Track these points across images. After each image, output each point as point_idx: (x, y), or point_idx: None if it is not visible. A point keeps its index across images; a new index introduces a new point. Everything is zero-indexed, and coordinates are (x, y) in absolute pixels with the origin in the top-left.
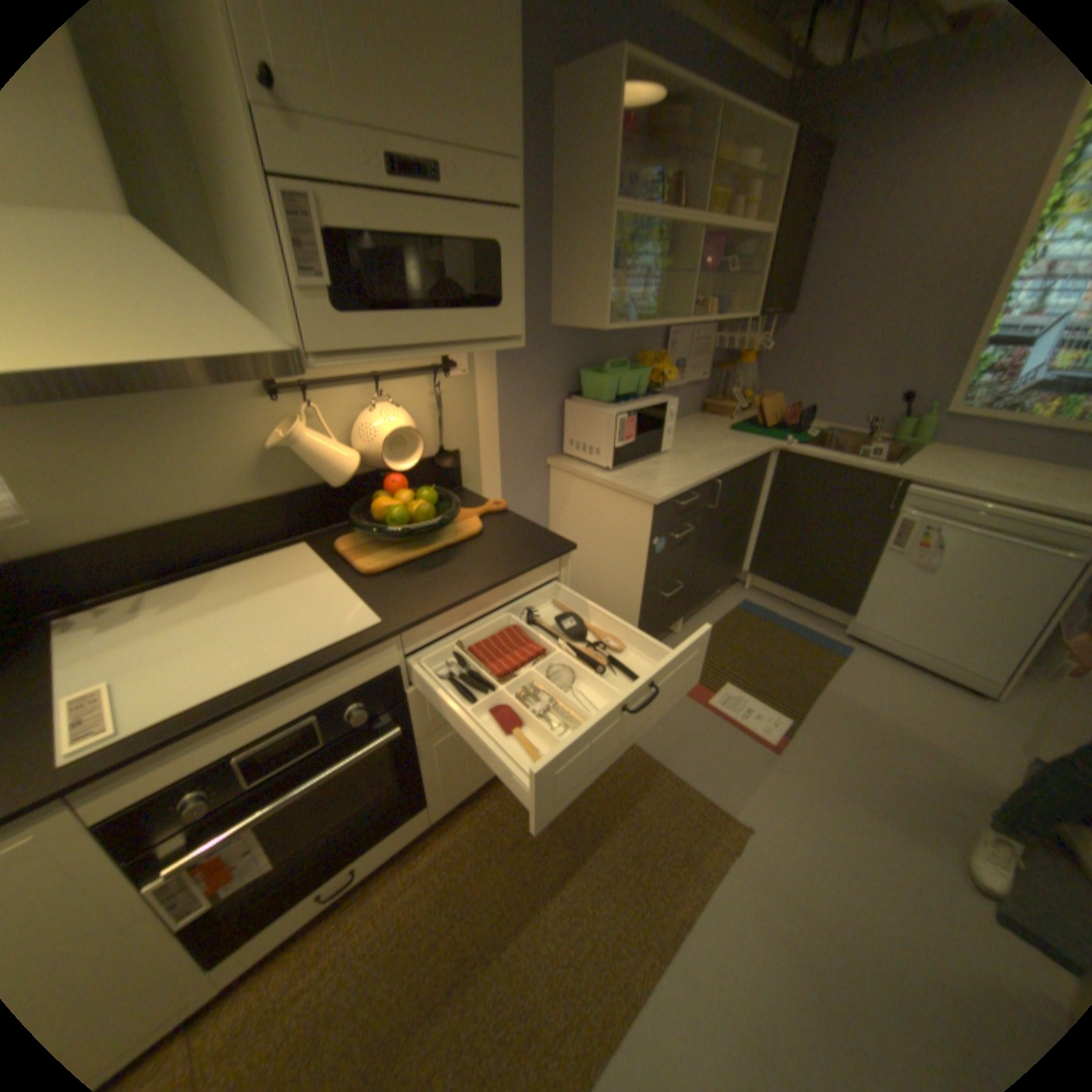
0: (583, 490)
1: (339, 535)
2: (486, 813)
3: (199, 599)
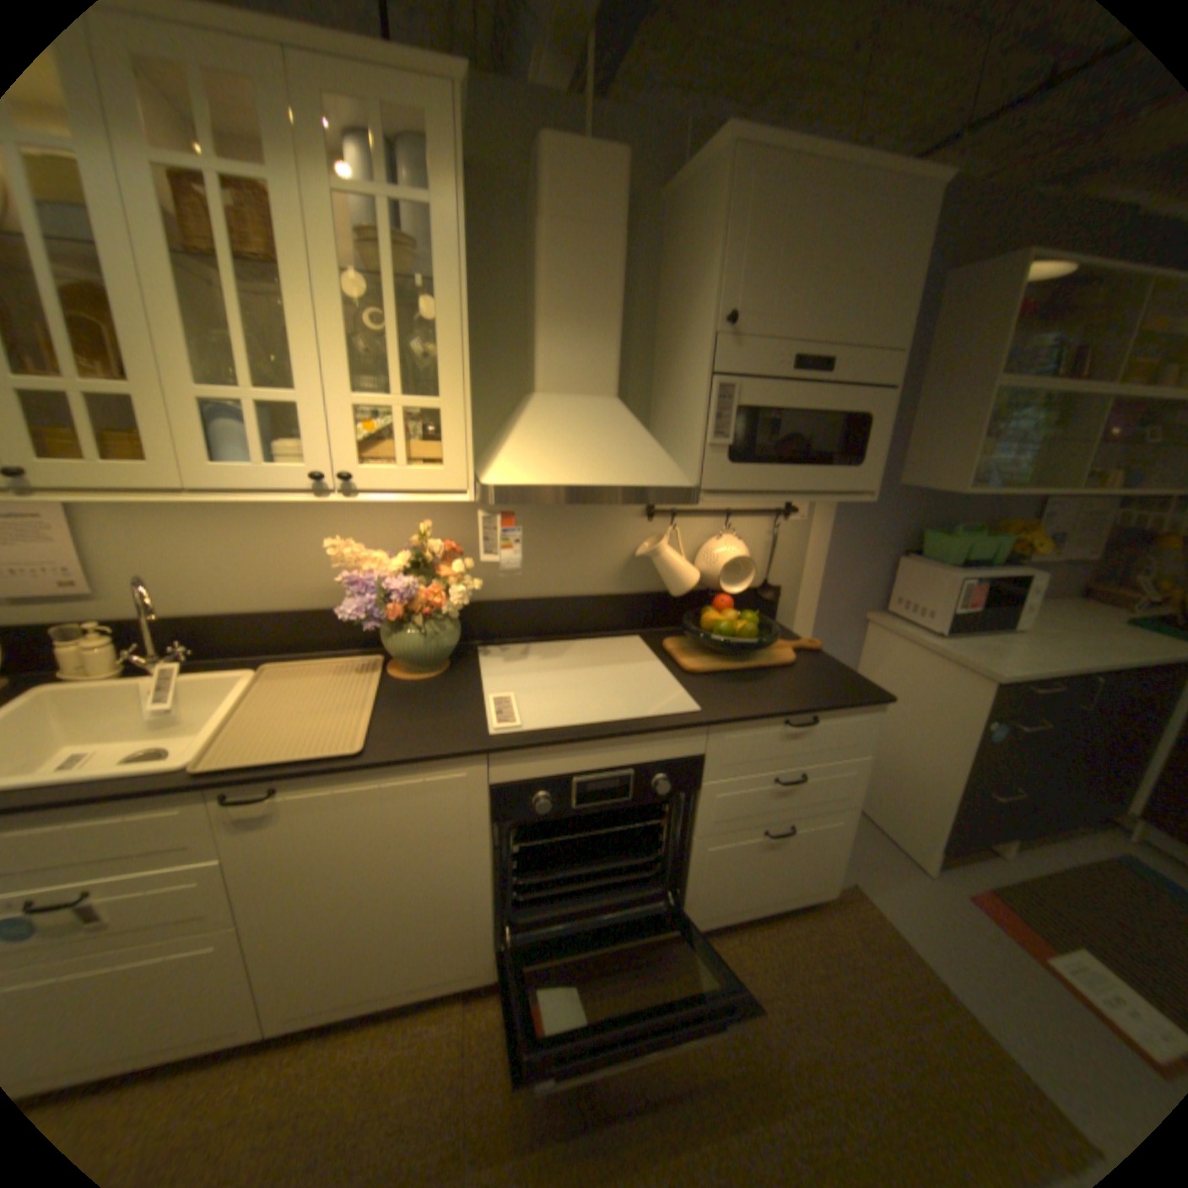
0: (906, 653)
1: (667, 637)
2: (736, 957)
3: (563, 658)
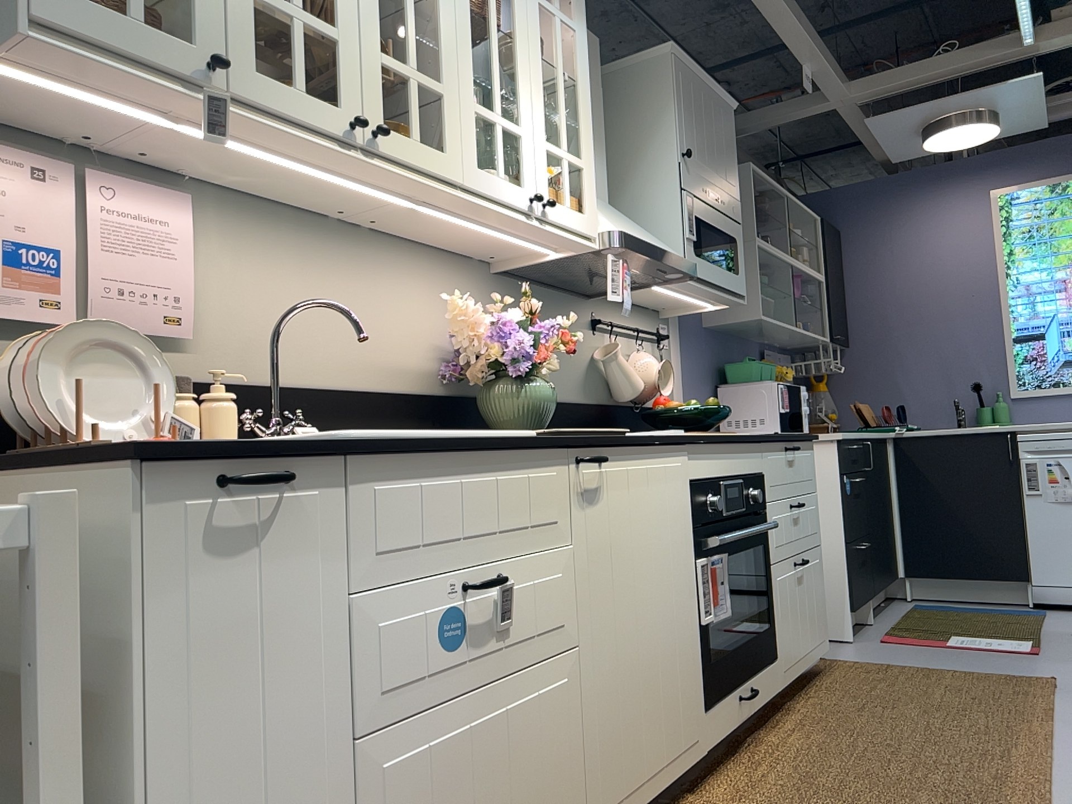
0: None
1: None
2: (814, 702)
3: None
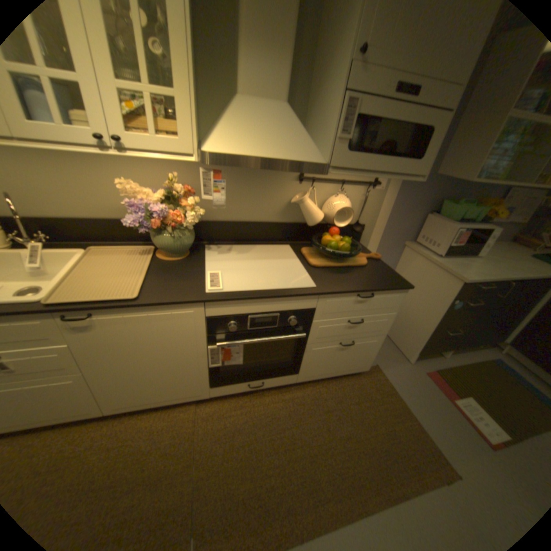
0: (421, 263)
1: (303, 247)
2: (319, 392)
3: (249, 254)
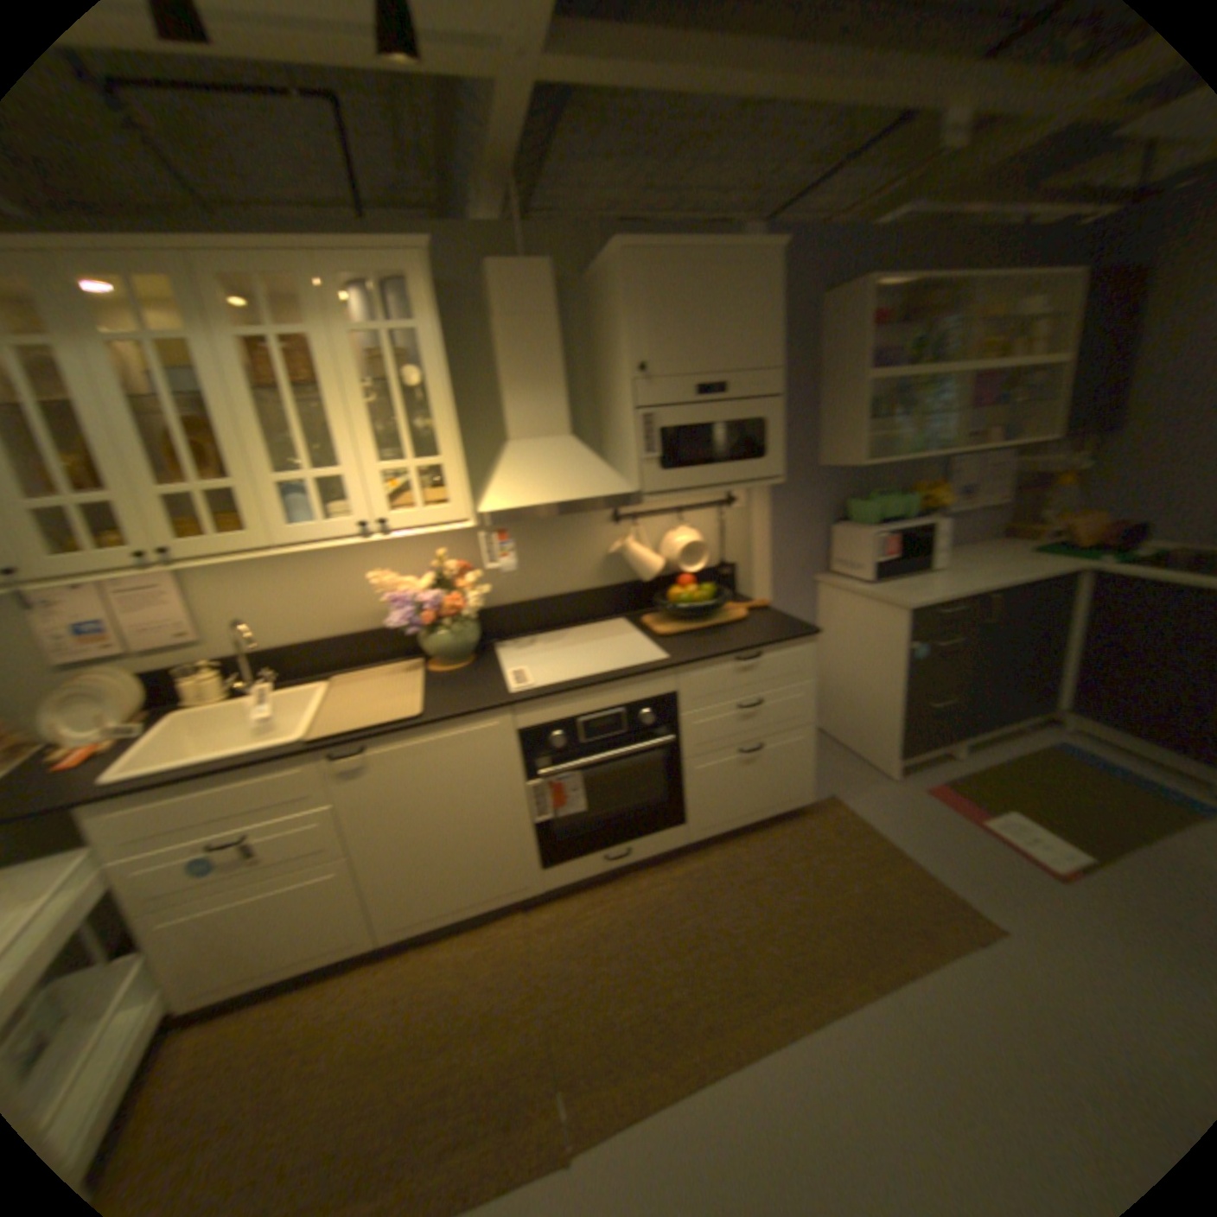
0: (849, 602)
1: (648, 615)
2: (737, 855)
3: (566, 642)
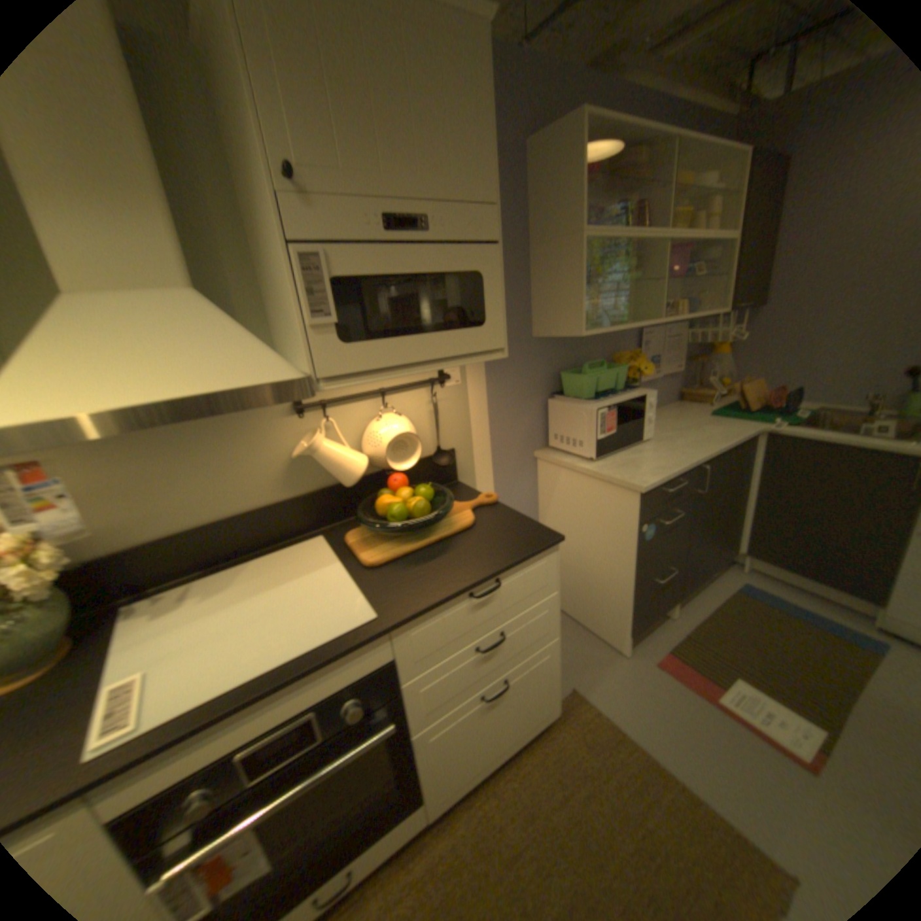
0: (568, 480)
1: (349, 529)
2: (482, 815)
3: (230, 588)
